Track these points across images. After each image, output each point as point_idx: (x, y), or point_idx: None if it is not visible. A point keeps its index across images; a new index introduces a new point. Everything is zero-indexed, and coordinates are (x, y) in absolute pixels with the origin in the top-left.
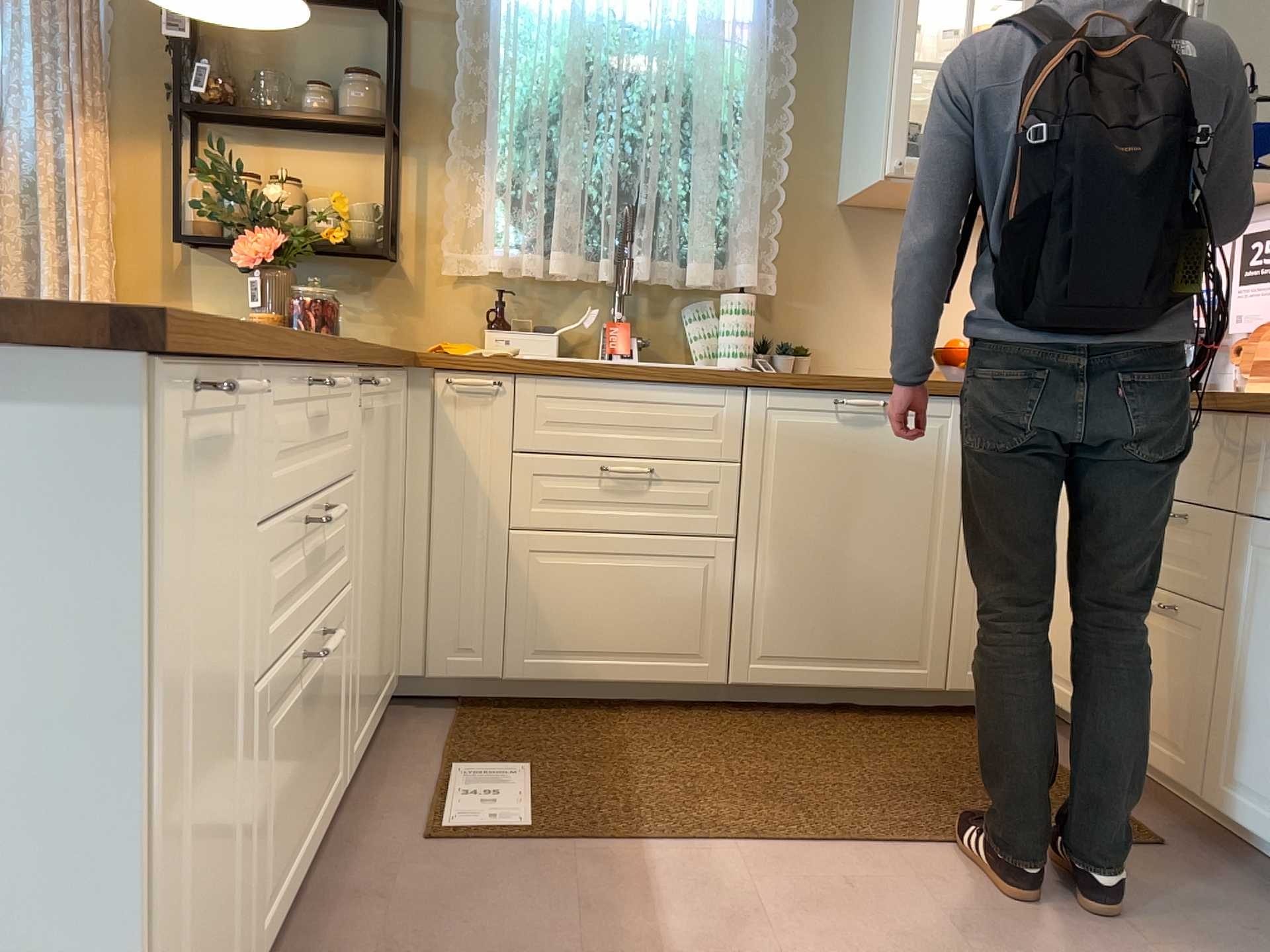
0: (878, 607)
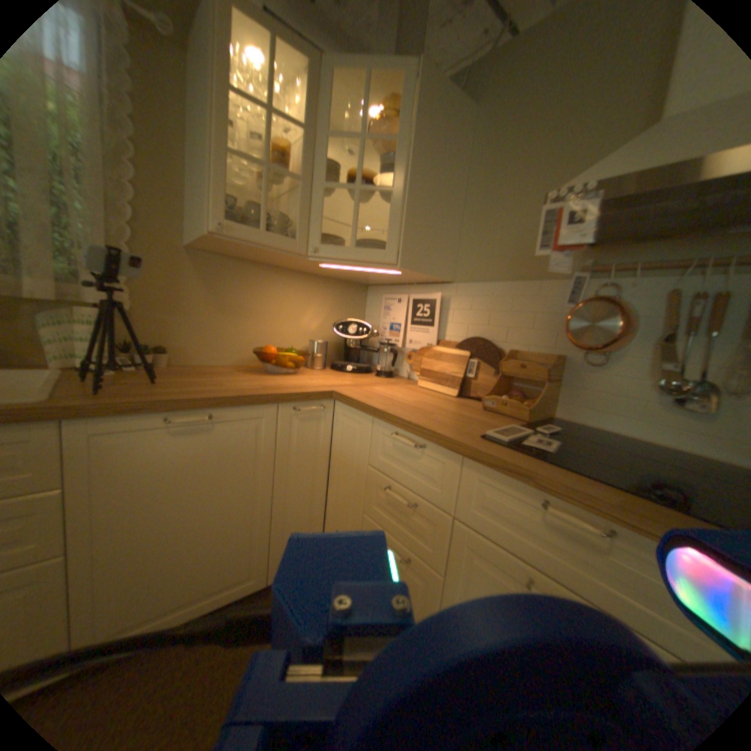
0: (214, 559)
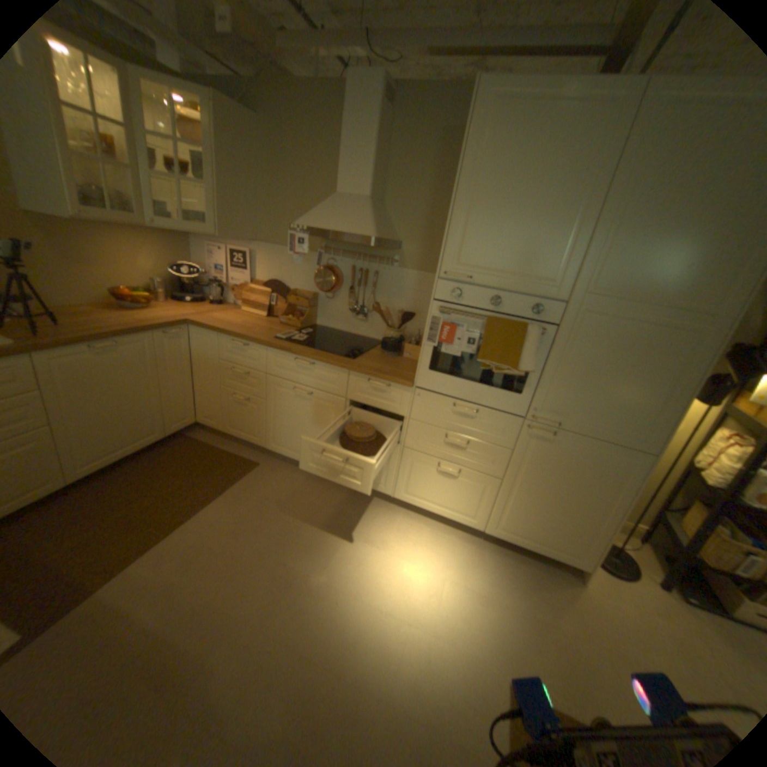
0: (131, 422)
